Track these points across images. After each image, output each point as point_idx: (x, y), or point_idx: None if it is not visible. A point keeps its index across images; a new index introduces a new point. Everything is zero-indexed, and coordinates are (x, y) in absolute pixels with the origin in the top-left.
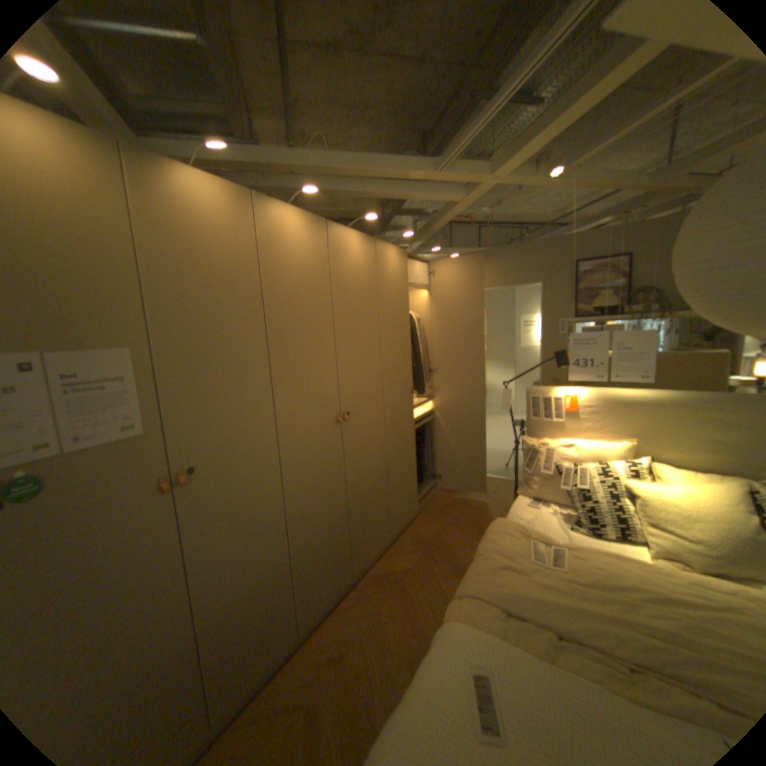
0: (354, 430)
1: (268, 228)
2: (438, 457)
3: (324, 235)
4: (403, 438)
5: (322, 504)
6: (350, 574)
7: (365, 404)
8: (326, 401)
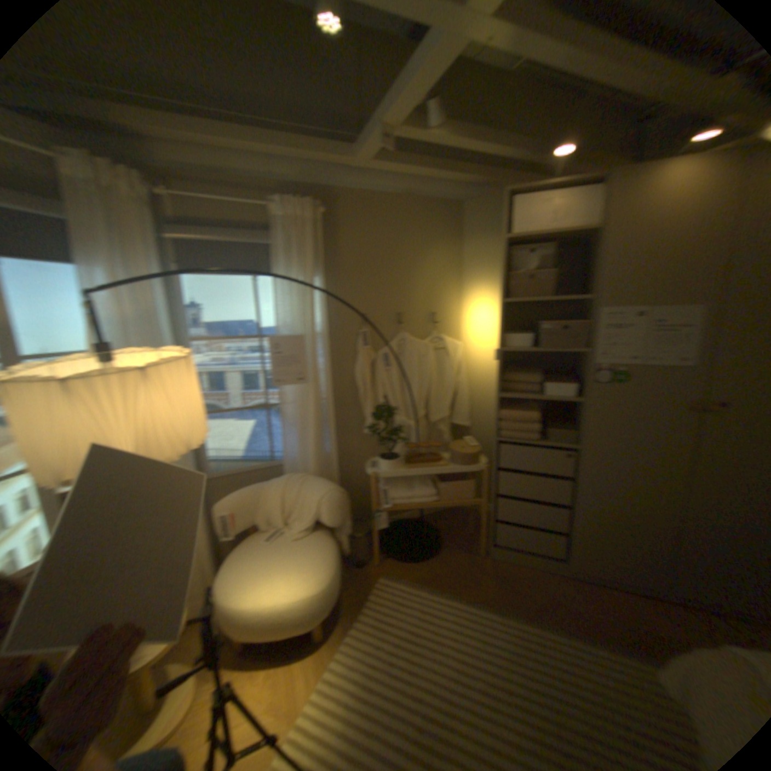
0: None
1: None
2: None
3: None
4: None
5: None
6: None
7: None
8: None
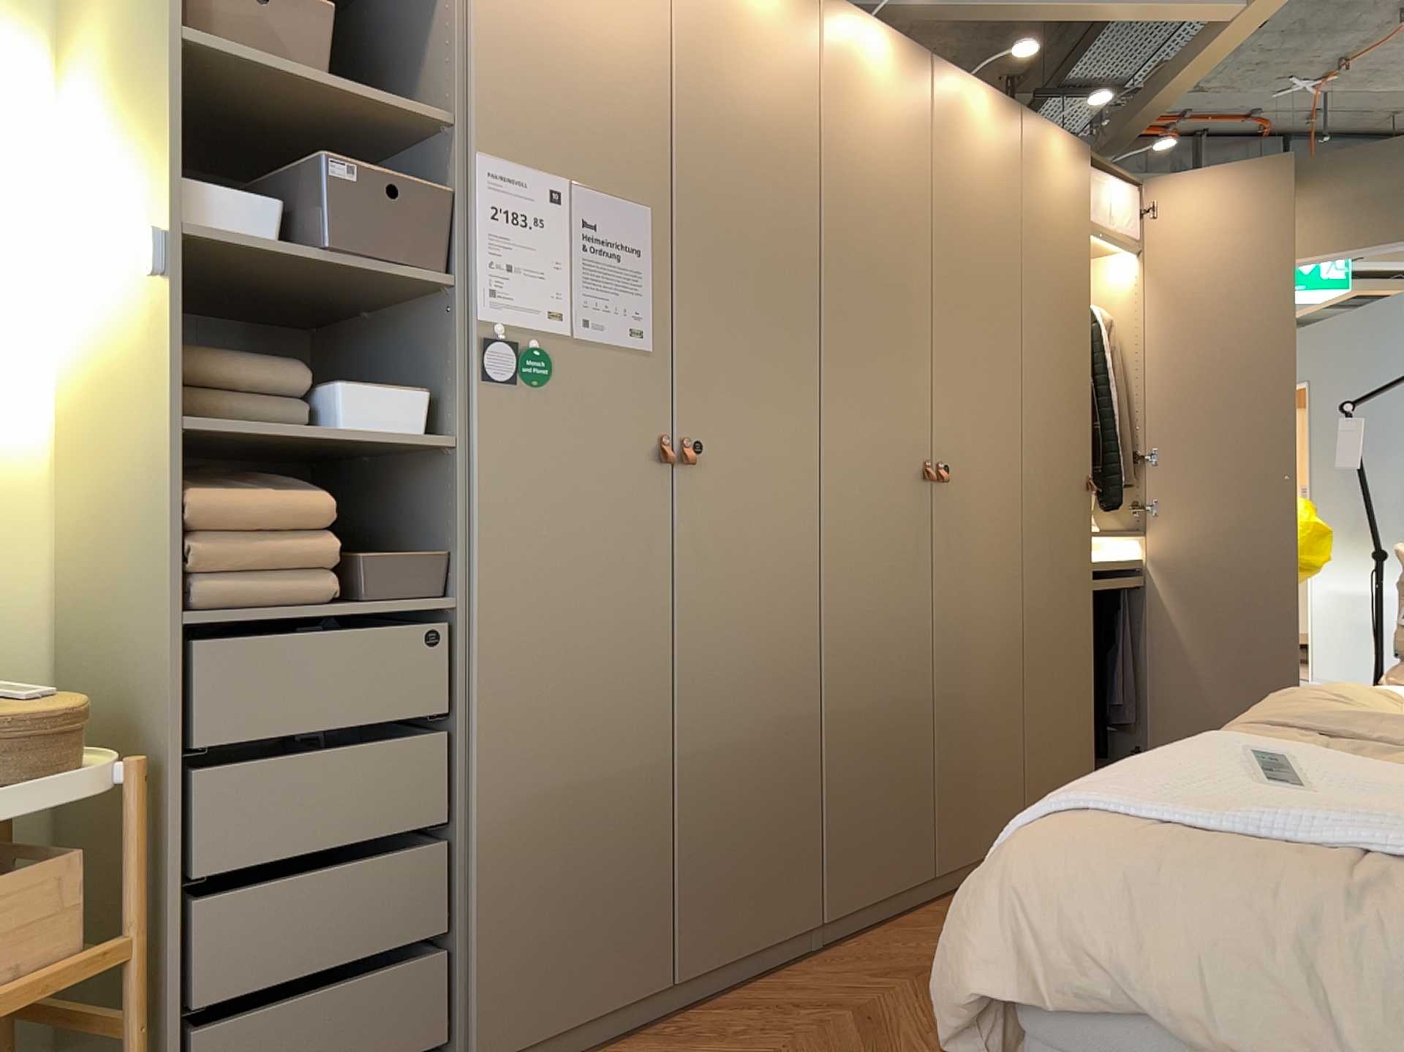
0: (959, 514)
1: (840, 52)
2: (1154, 701)
3: (929, 81)
4: (1065, 592)
5: (888, 645)
6: (932, 858)
7: (986, 464)
8: (909, 420)
